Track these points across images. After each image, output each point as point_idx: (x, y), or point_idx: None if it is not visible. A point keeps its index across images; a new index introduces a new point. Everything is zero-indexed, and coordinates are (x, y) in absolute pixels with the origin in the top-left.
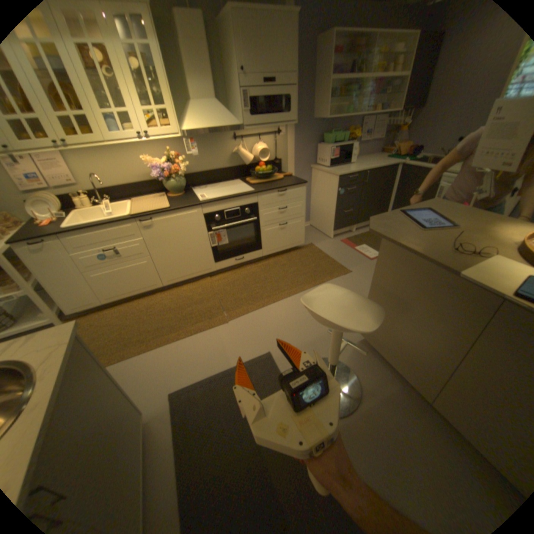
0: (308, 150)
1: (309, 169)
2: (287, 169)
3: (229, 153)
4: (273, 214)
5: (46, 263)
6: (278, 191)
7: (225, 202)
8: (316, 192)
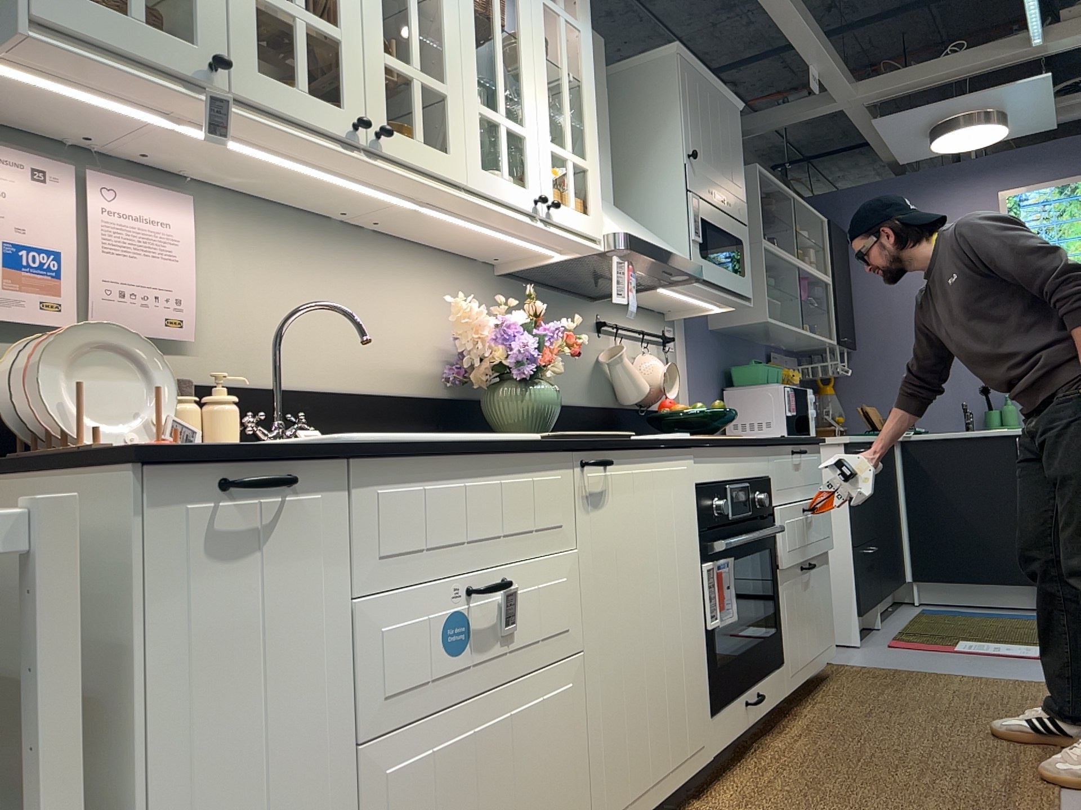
0: (710, 402)
1: None
2: None
3: (590, 365)
4: (793, 523)
5: (236, 644)
6: (793, 451)
7: (729, 454)
8: None
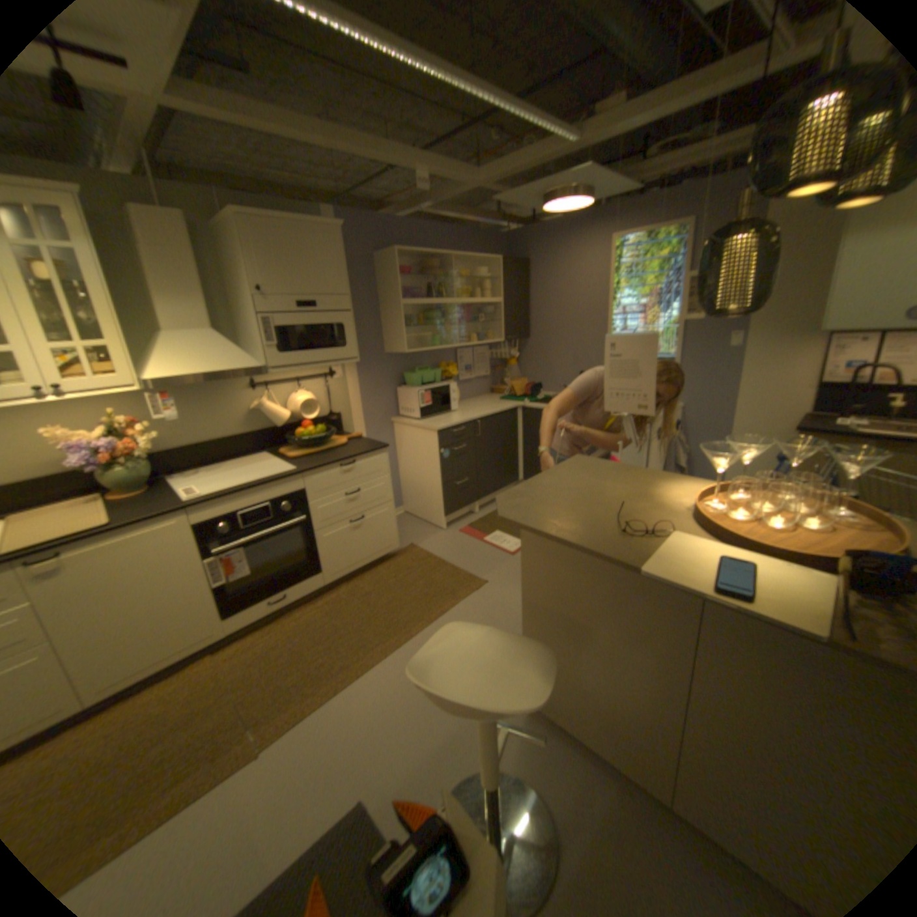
0: (384, 397)
1: (390, 424)
2: (354, 427)
3: (244, 410)
4: (338, 503)
5: None
6: (341, 464)
7: (241, 495)
8: (407, 458)
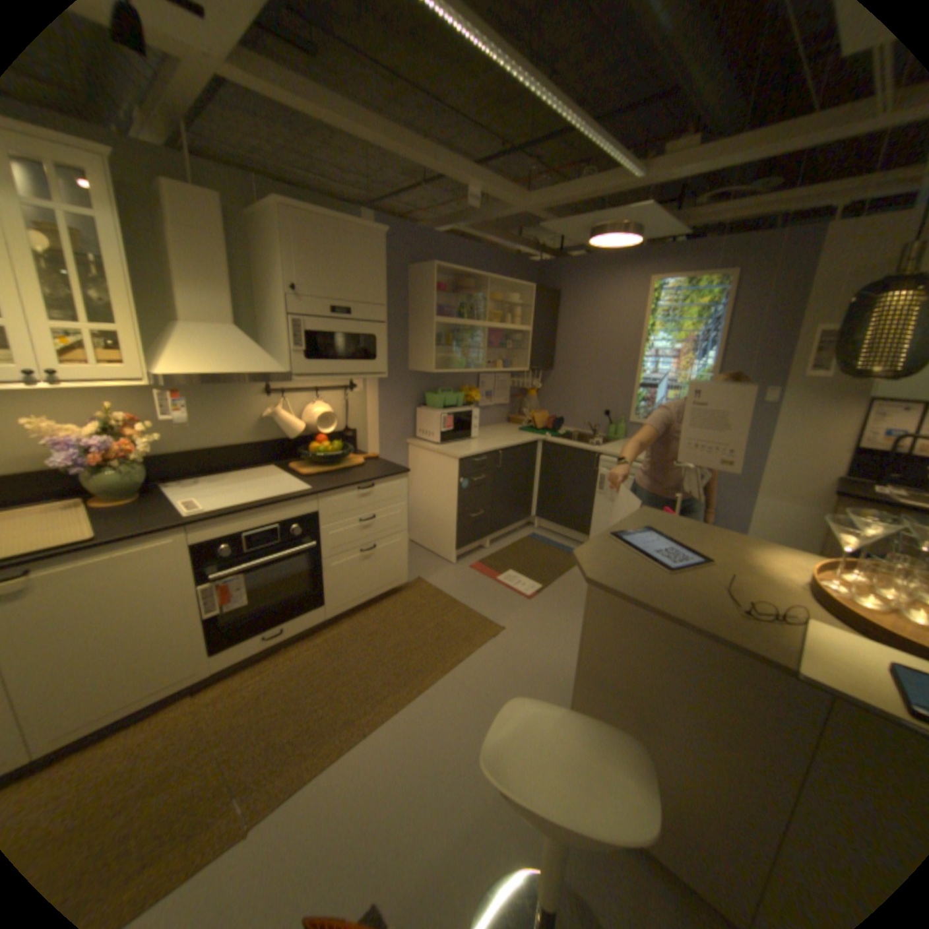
0: (402, 416)
1: (405, 446)
2: (368, 446)
3: (255, 417)
4: (350, 530)
5: None
6: (359, 488)
7: (248, 515)
8: (420, 484)
